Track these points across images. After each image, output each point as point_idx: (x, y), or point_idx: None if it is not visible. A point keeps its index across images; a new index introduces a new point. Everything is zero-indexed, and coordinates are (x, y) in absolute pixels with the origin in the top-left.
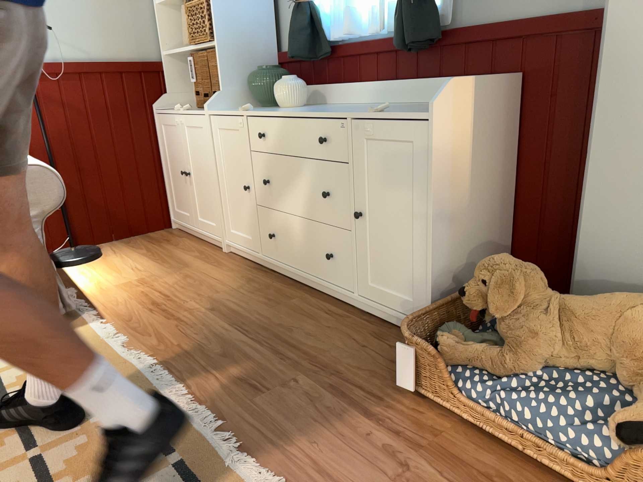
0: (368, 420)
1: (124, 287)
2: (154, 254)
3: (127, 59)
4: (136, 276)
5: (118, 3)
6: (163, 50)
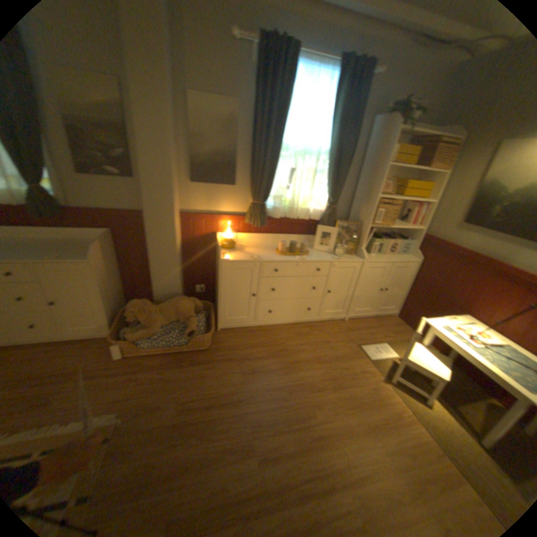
0: (111, 378)
1: None
2: None
3: None
4: None
5: None
6: None
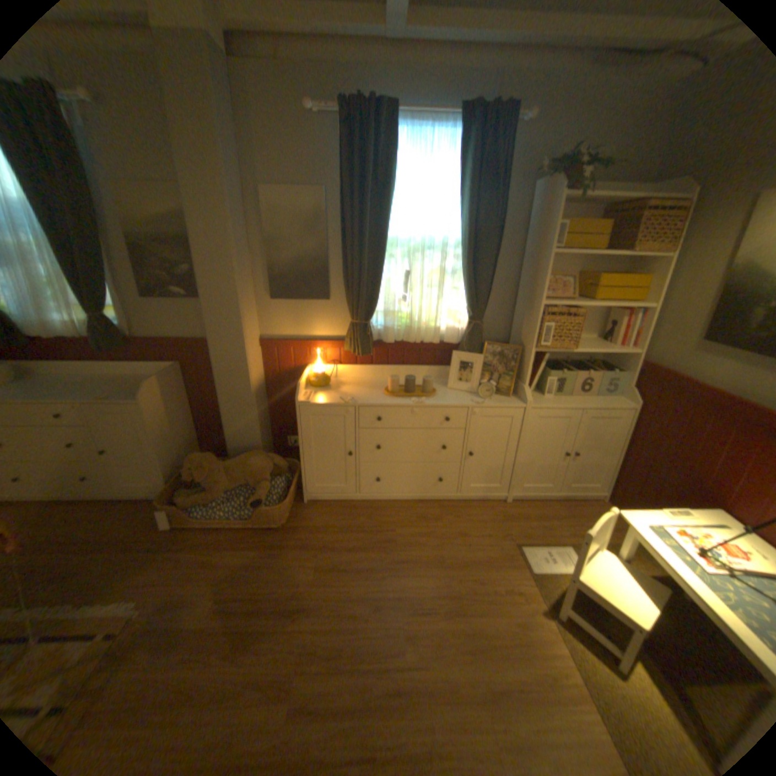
0: (150, 554)
1: None
2: None
3: None
4: None
5: None
6: None
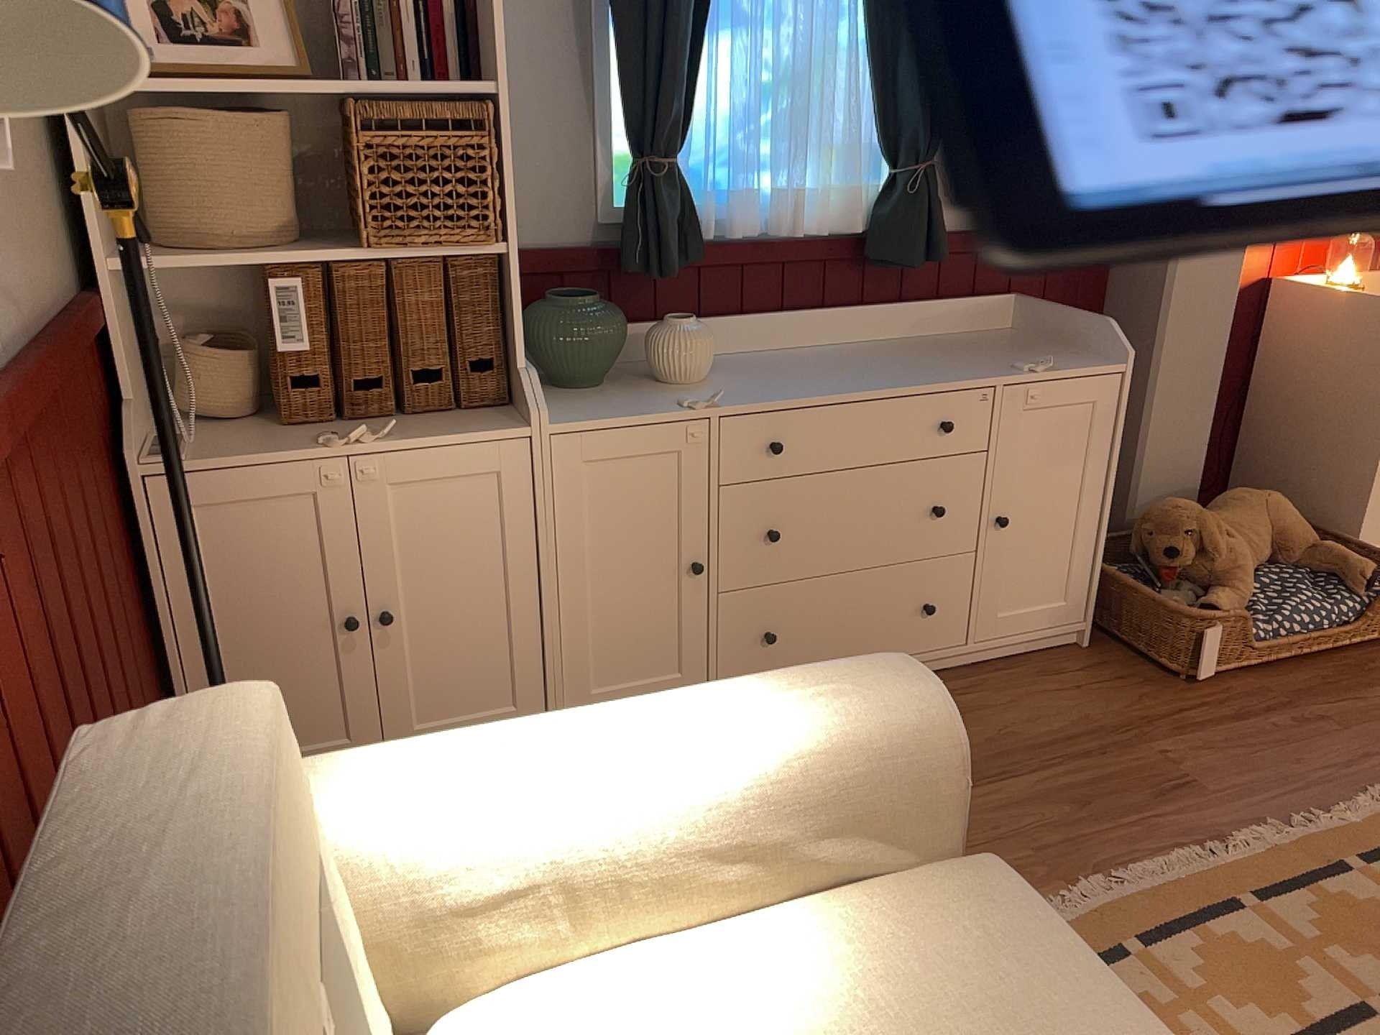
0: (1246, 720)
1: None
2: None
3: (52, 303)
4: None
5: None
6: (104, 251)
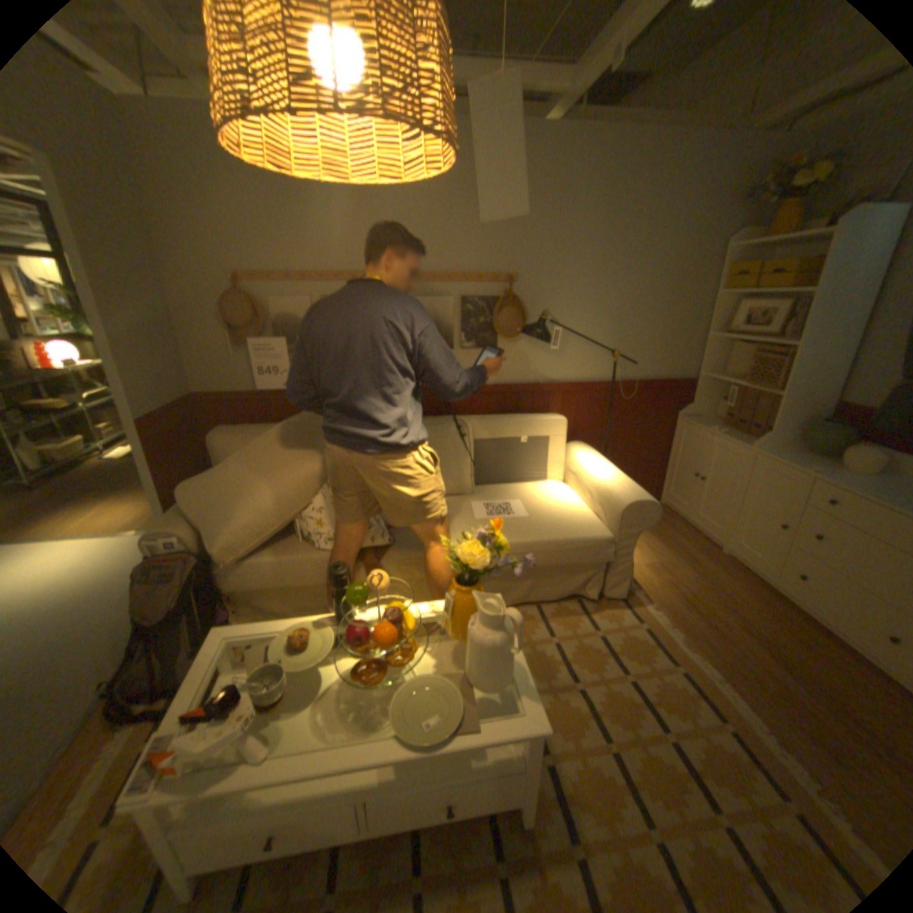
0: None
1: (651, 569)
2: (658, 533)
3: (671, 376)
4: (655, 557)
5: (679, 333)
6: (703, 369)
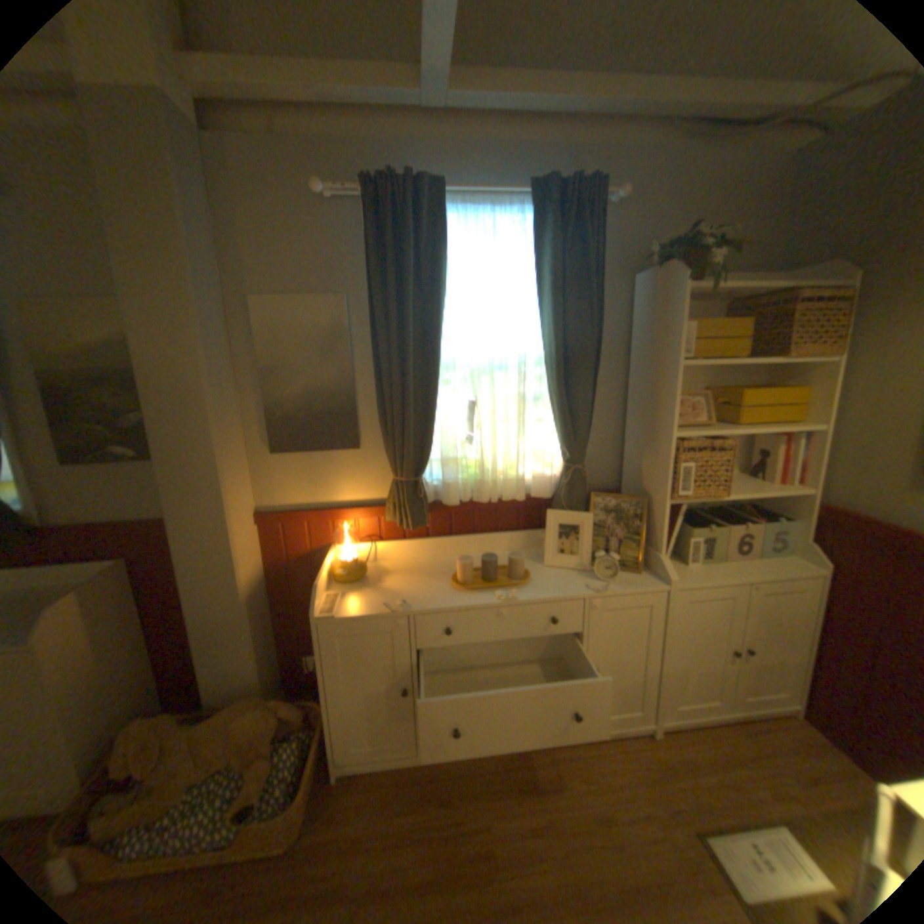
0: None
1: None
2: None
3: None
4: None
5: None
6: None
